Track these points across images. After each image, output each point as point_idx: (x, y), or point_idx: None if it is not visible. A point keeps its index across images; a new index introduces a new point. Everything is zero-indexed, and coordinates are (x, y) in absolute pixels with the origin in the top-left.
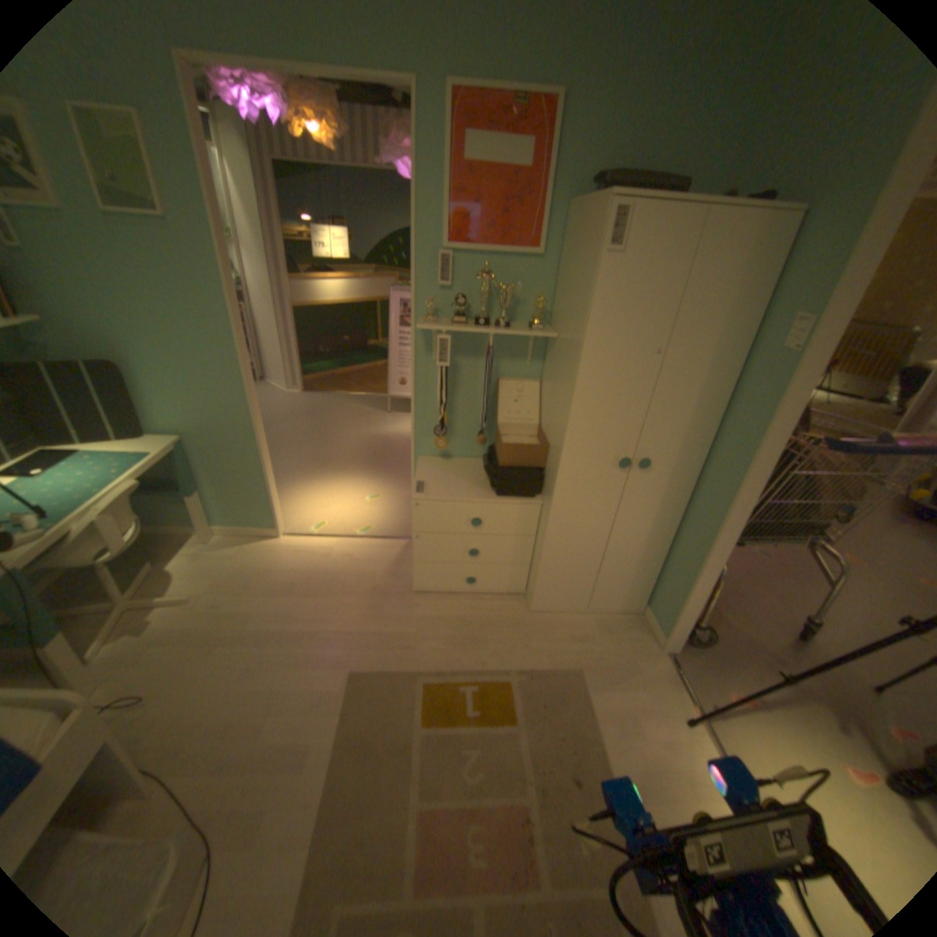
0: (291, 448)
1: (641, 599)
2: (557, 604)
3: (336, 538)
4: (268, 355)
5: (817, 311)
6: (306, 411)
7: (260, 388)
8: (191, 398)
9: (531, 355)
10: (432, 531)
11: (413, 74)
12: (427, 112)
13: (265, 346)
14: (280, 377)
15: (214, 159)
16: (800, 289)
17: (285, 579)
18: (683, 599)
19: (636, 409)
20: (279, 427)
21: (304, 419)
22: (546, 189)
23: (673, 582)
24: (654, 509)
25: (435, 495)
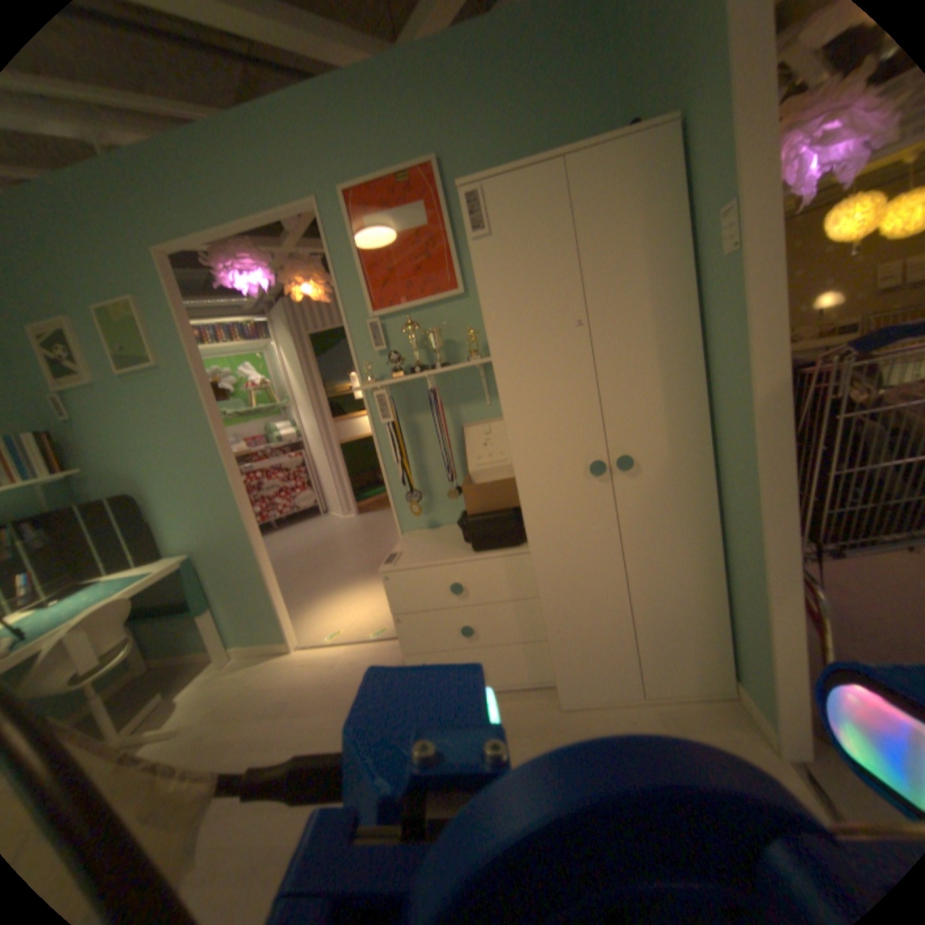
0: (331, 565)
1: (723, 675)
2: (595, 697)
3: (345, 647)
4: (327, 489)
5: (735, 194)
6: (355, 531)
7: (322, 520)
8: (193, 516)
9: (488, 394)
10: (411, 612)
11: (311, 196)
12: (329, 218)
13: (324, 481)
14: (337, 506)
15: (275, 350)
16: (712, 189)
17: (279, 699)
18: (771, 658)
19: (583, 399)
20: (327, 548)
21: (351, 538)
22: (446, 237)
23: (750, 635)
24: (672, 527)
25: (403, 566)
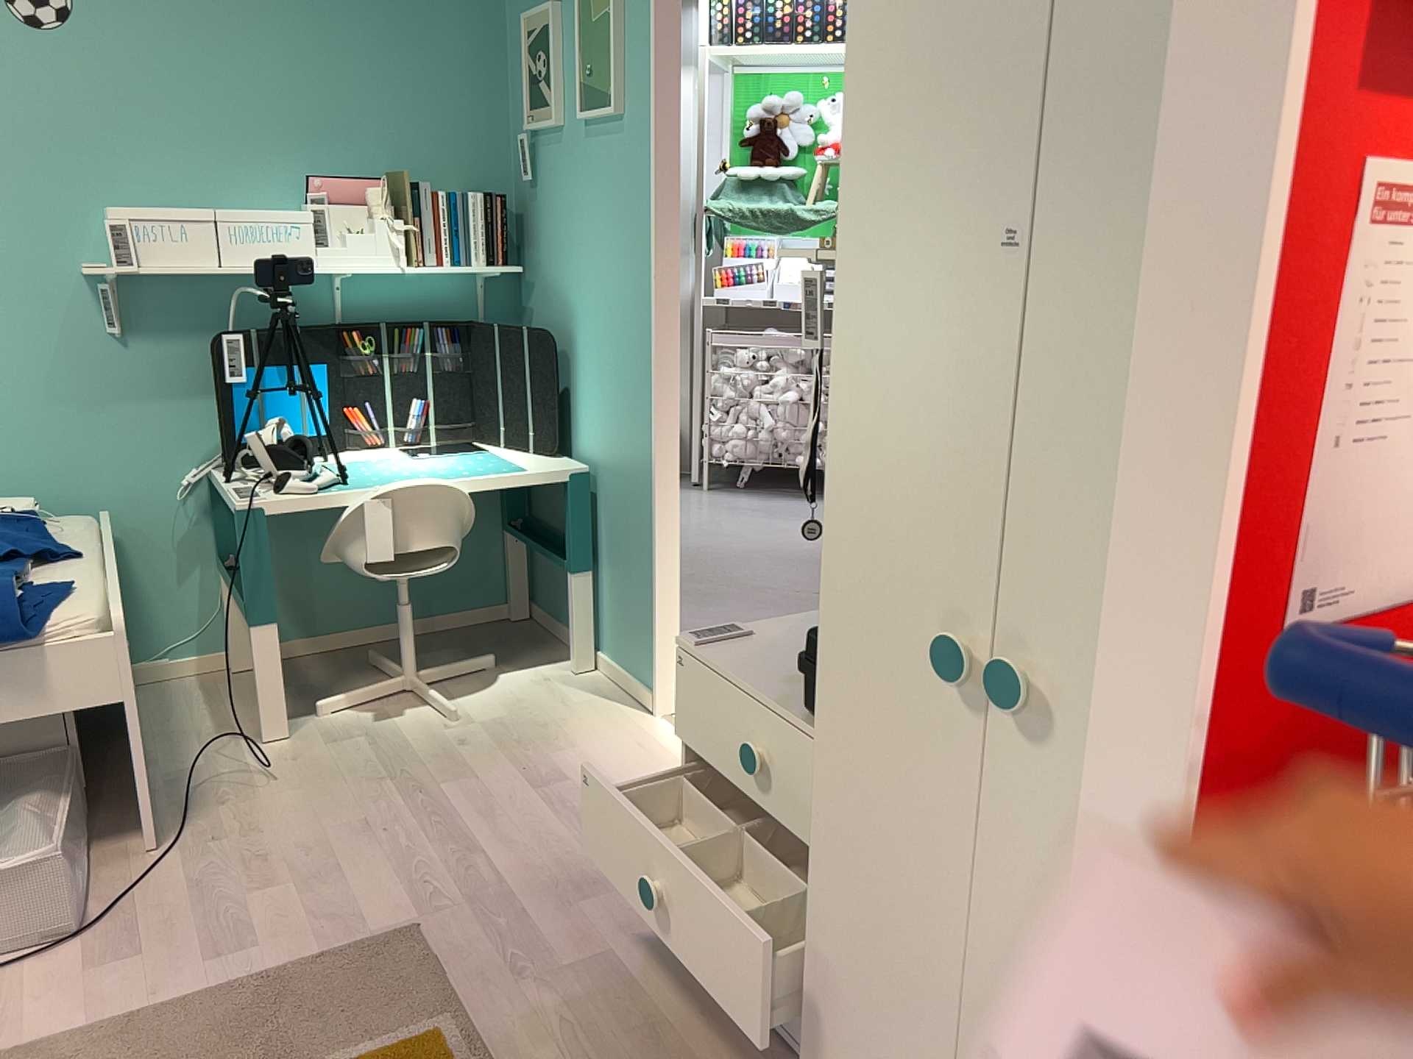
0: None
1: None
2: None
3: None
4: None
5: None
6: None
7: None
8: (609, 401)
9: None
10: (698, 751)
11: None
12: None
13: None
14: None
15: None
16: None
17: (567, 767)
18: None
19: (981, 448)
20: None
21: None
22: None
23: None
24: None
25: (711, 654)
